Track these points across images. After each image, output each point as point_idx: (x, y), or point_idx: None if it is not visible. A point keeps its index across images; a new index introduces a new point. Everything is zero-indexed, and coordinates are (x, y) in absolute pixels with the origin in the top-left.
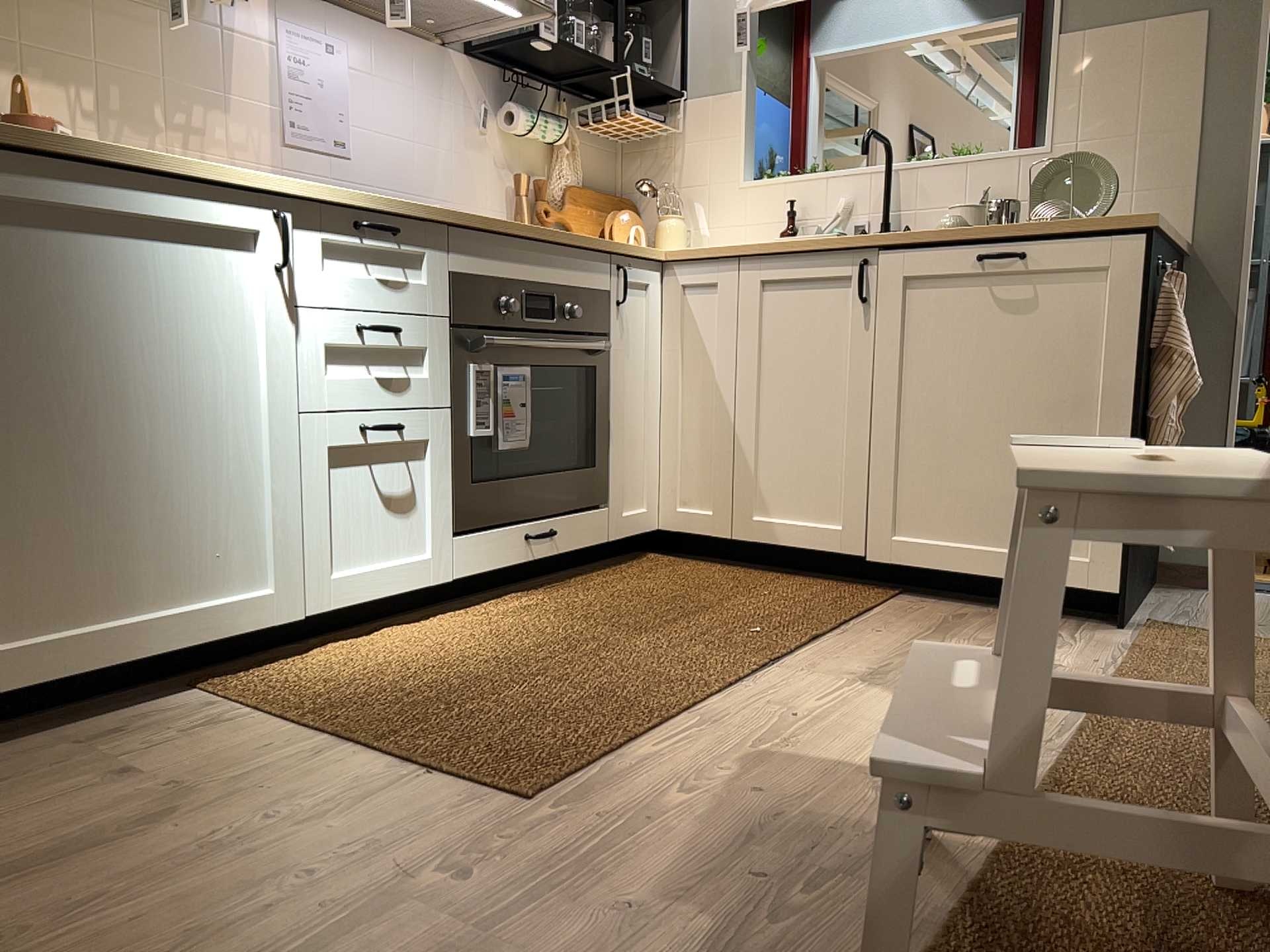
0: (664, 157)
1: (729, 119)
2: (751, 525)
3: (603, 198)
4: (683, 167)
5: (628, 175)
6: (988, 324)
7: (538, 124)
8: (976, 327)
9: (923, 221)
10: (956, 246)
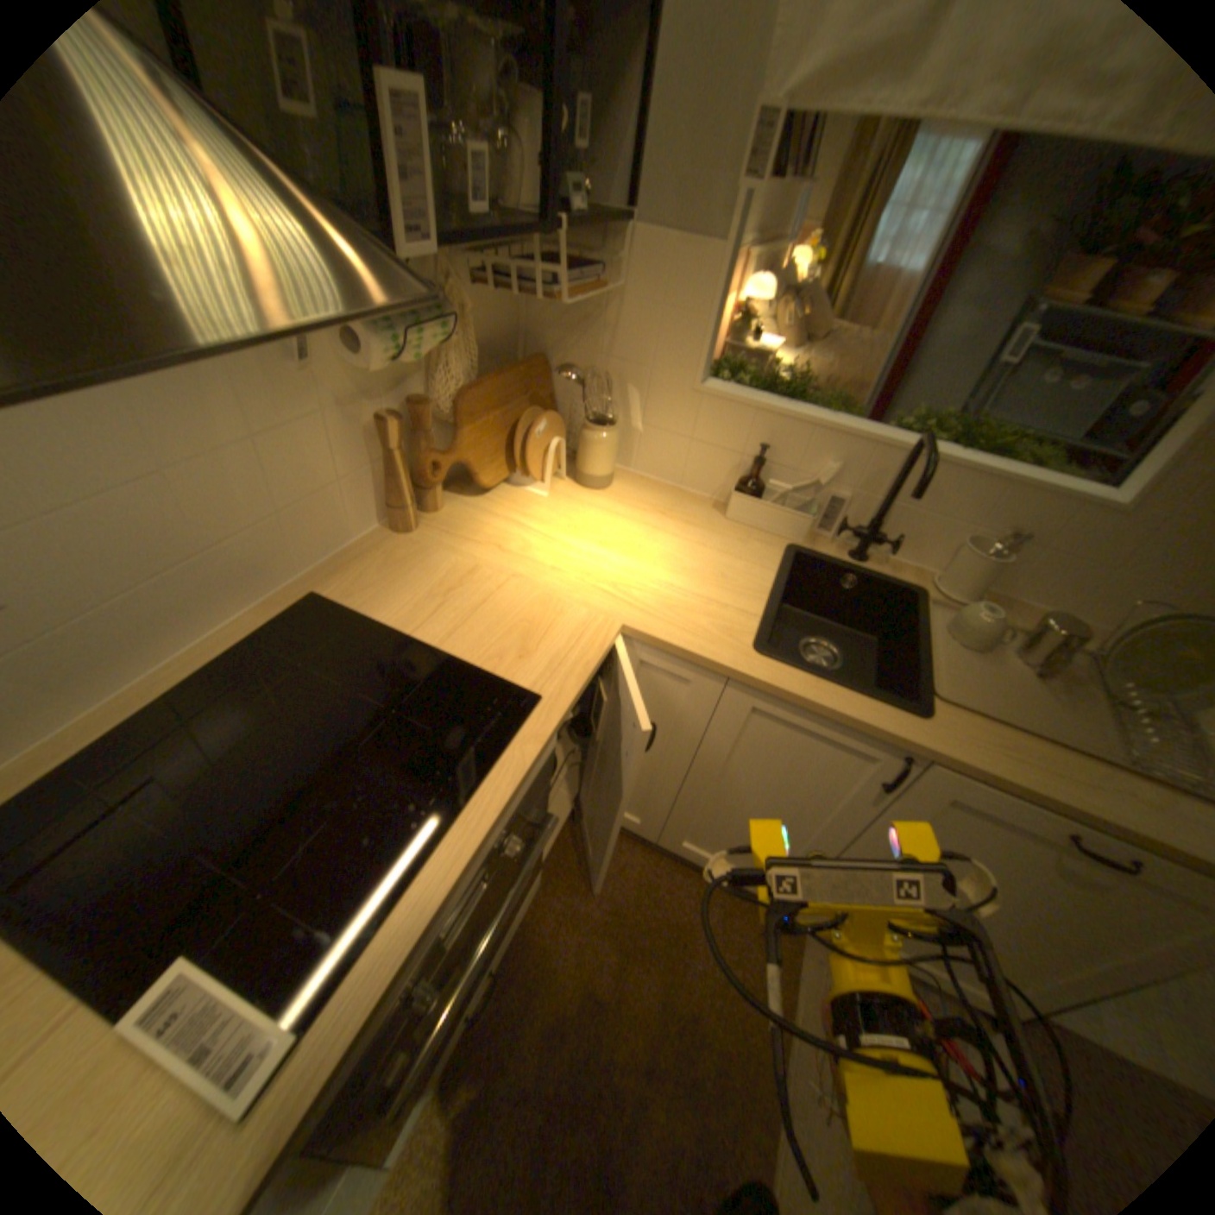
0: (589, 301)
1: (696, 279)
2: (676, 845)
3: (508, 390)
4: (615, 327)
5: (534, 308)
6: (1029, 868)
7: (403, 344)
8: (1011, 863)
9: (918, 520)
10: (1050, 809)
